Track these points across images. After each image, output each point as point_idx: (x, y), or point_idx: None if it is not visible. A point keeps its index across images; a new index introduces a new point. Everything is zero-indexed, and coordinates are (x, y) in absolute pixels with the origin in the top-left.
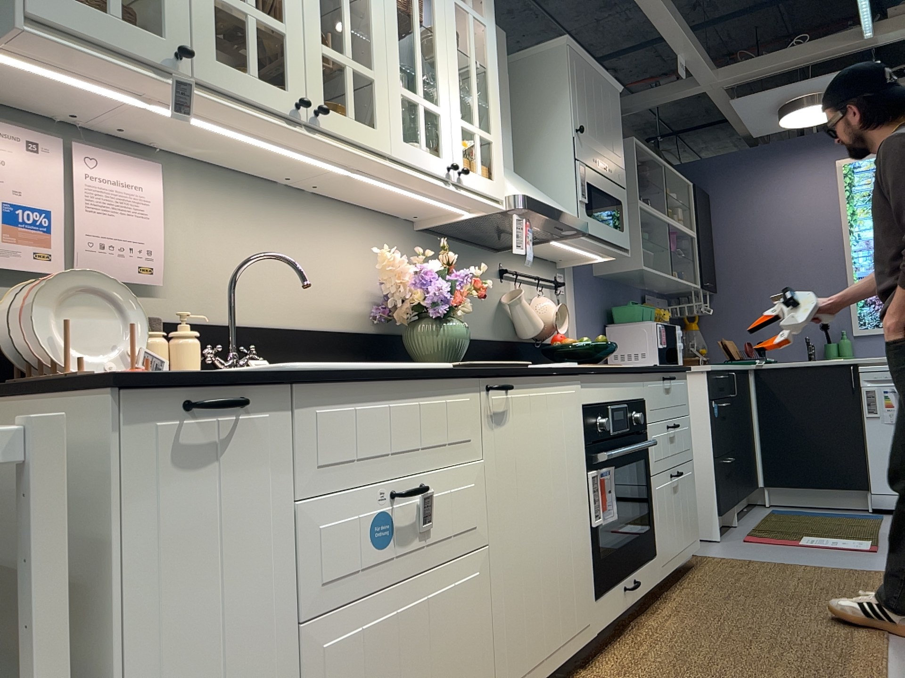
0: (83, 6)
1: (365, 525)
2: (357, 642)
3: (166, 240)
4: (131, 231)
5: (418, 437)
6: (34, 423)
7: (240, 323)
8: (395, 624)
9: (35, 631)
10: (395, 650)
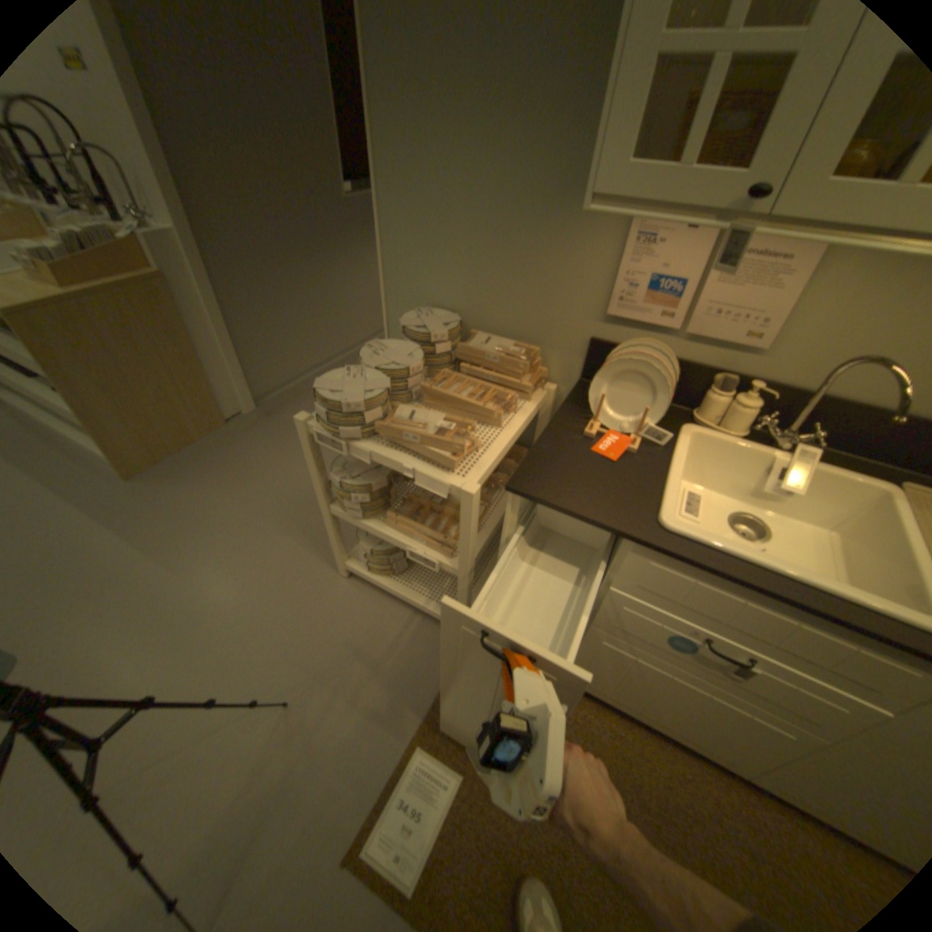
0: (655, 162)
1: (670, 635)
2: (632, 661)
3: (803, 304)
4: (756, 299)
5: (782, 641)
6: (466, 494)
7: (851, 396)
8: (670, 681)
9: (463, 549)
10: (663, 687)
